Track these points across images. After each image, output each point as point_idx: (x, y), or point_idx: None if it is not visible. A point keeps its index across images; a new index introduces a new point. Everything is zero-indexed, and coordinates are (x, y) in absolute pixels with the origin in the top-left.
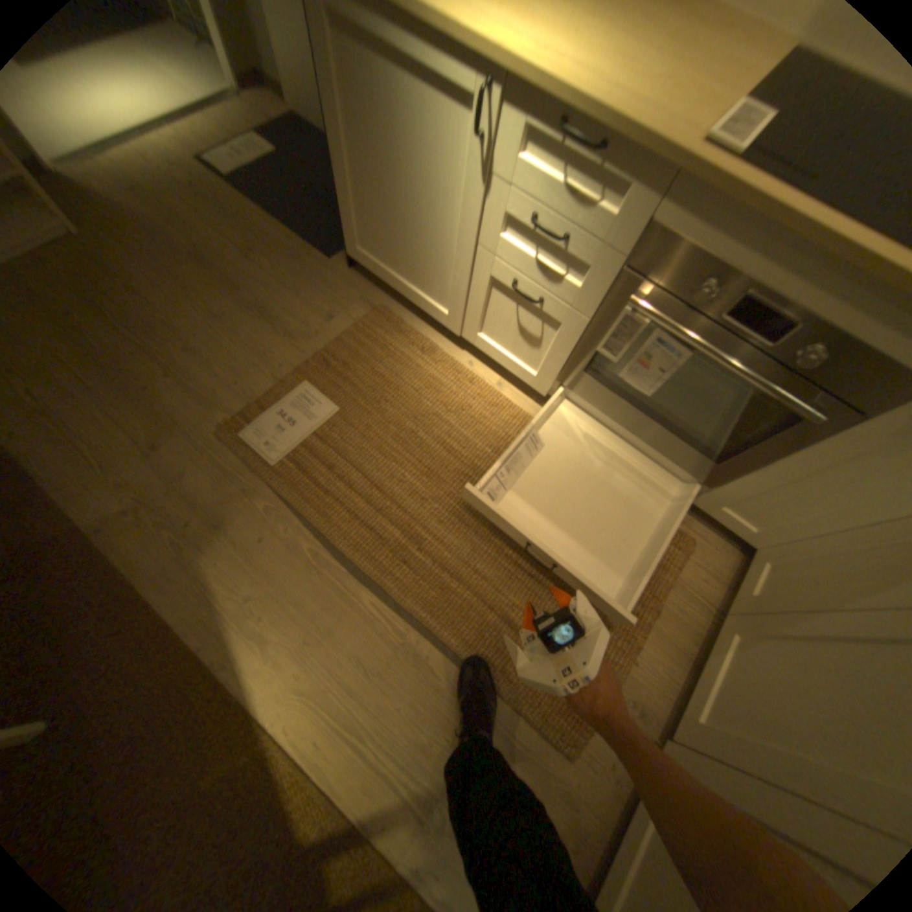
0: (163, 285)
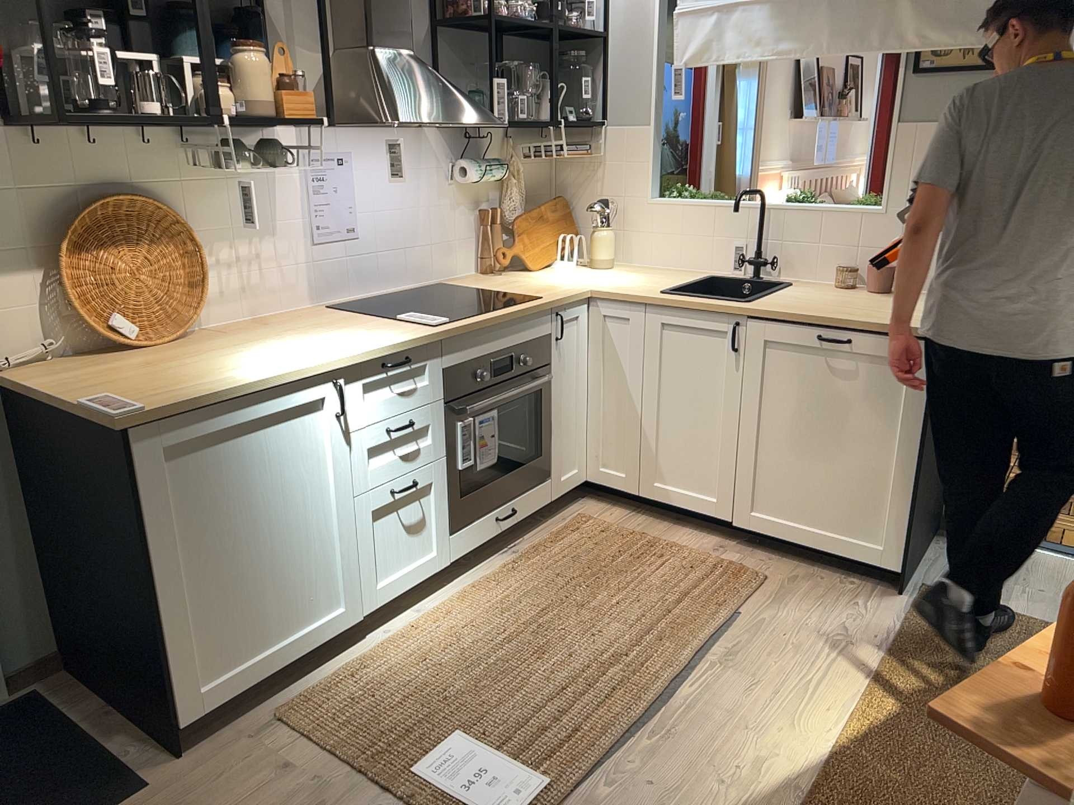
0: None
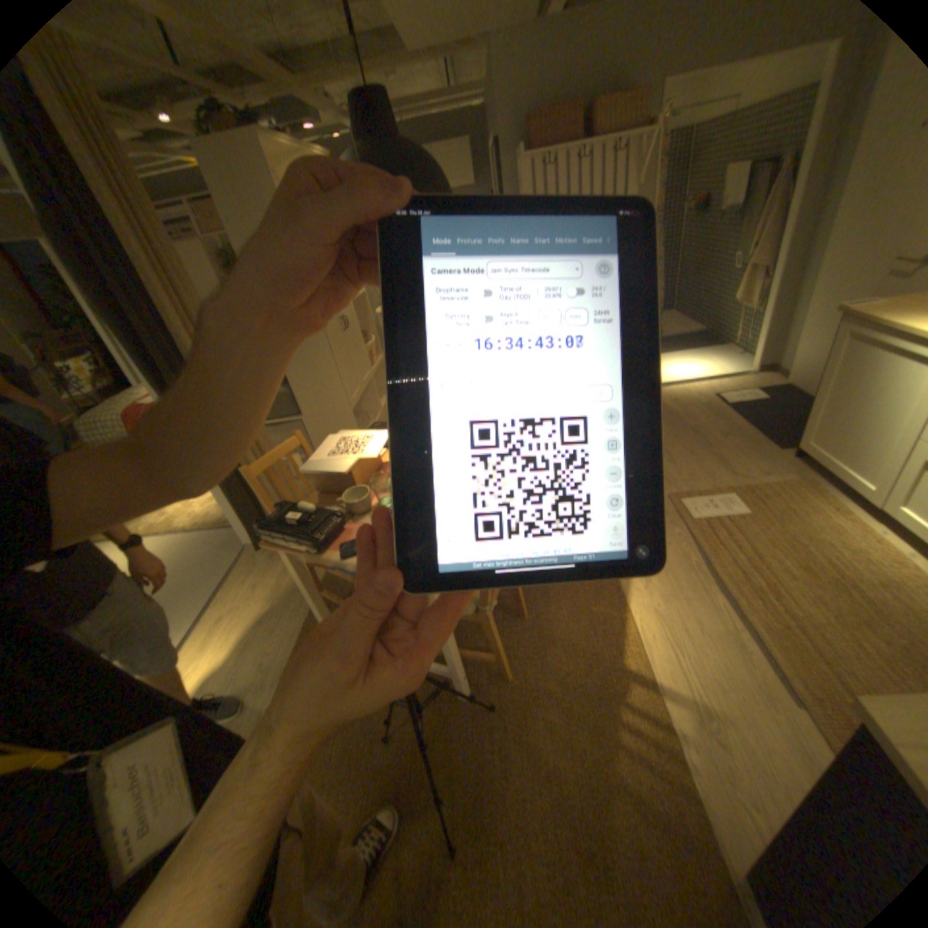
0: (670, 435)
